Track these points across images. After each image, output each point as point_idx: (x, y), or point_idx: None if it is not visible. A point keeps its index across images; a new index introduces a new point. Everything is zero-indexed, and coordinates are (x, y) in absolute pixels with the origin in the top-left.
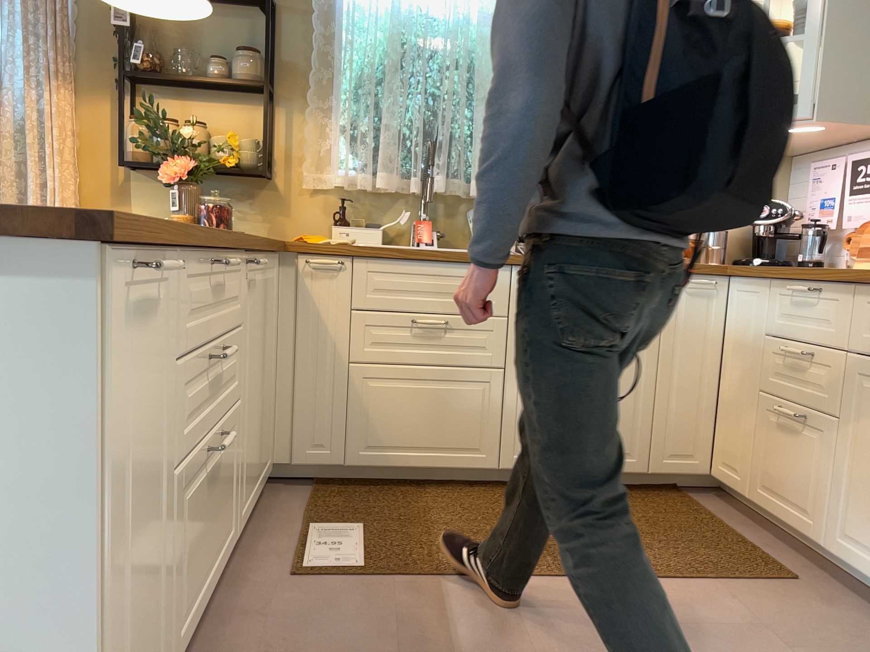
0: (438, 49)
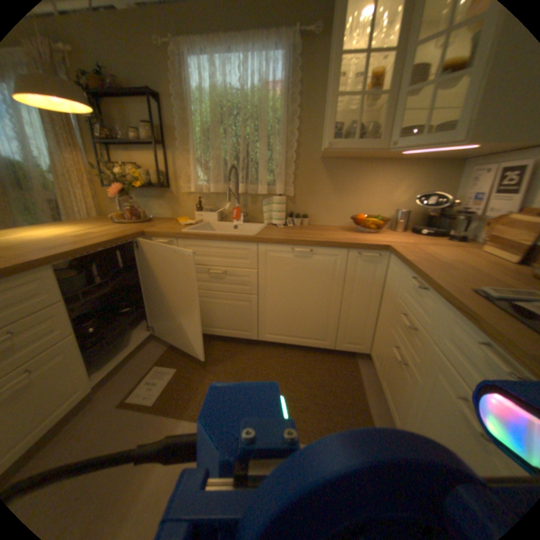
0: (240, 109)
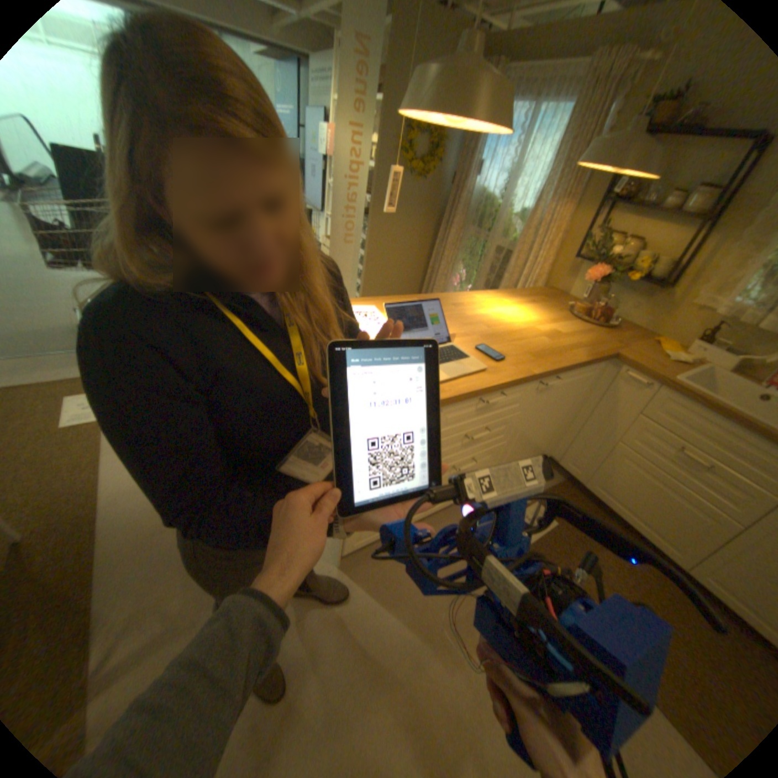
0: None
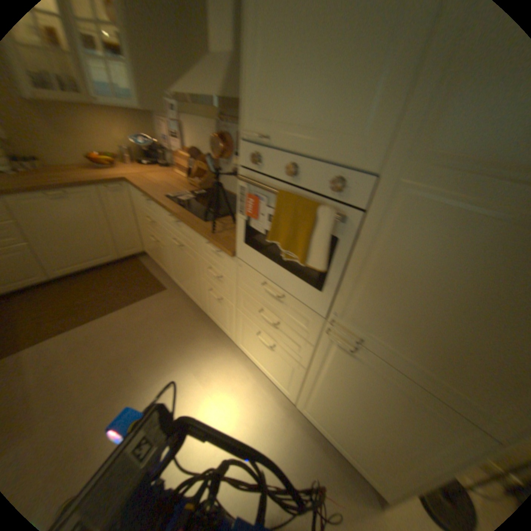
0: None
